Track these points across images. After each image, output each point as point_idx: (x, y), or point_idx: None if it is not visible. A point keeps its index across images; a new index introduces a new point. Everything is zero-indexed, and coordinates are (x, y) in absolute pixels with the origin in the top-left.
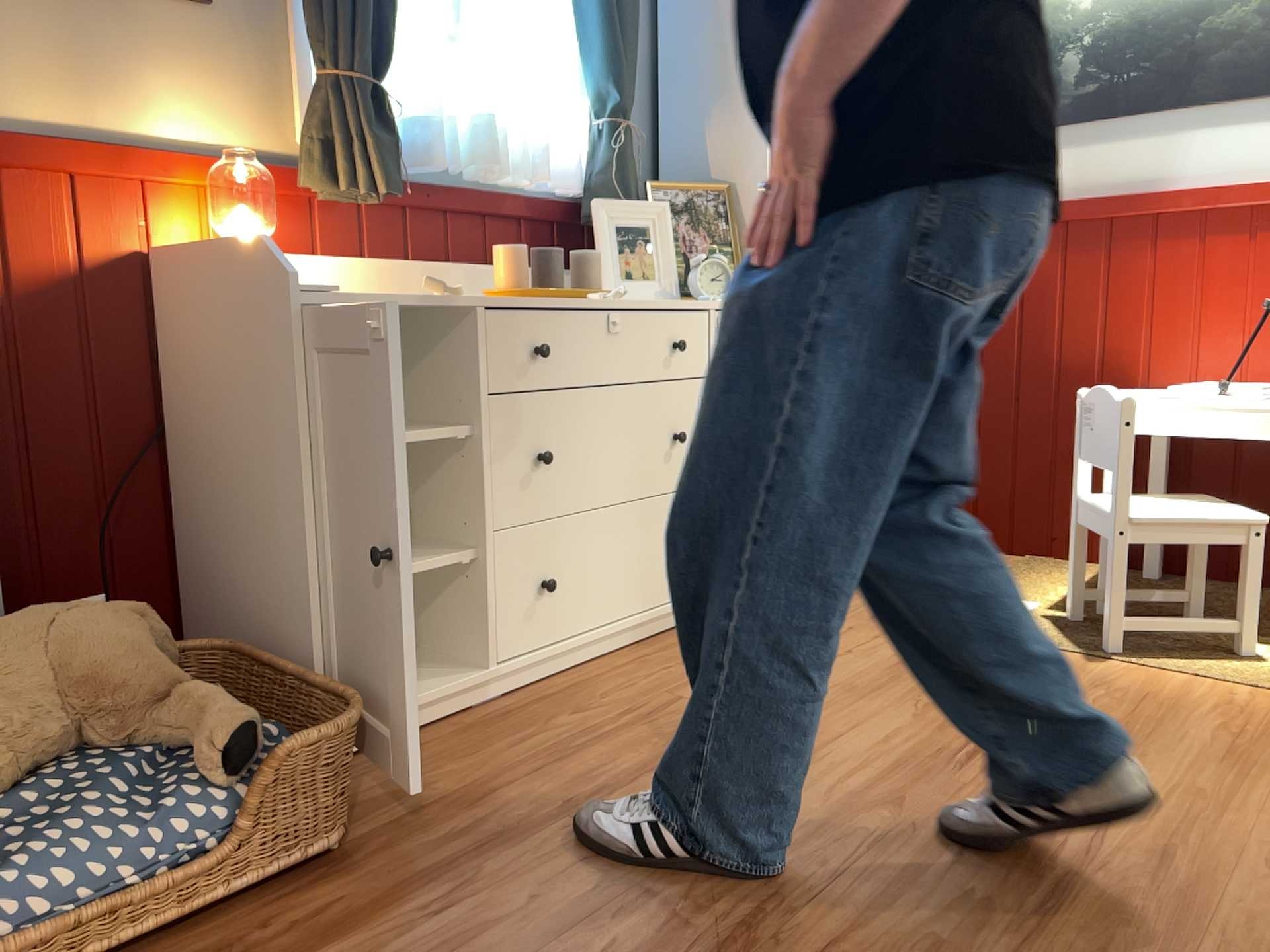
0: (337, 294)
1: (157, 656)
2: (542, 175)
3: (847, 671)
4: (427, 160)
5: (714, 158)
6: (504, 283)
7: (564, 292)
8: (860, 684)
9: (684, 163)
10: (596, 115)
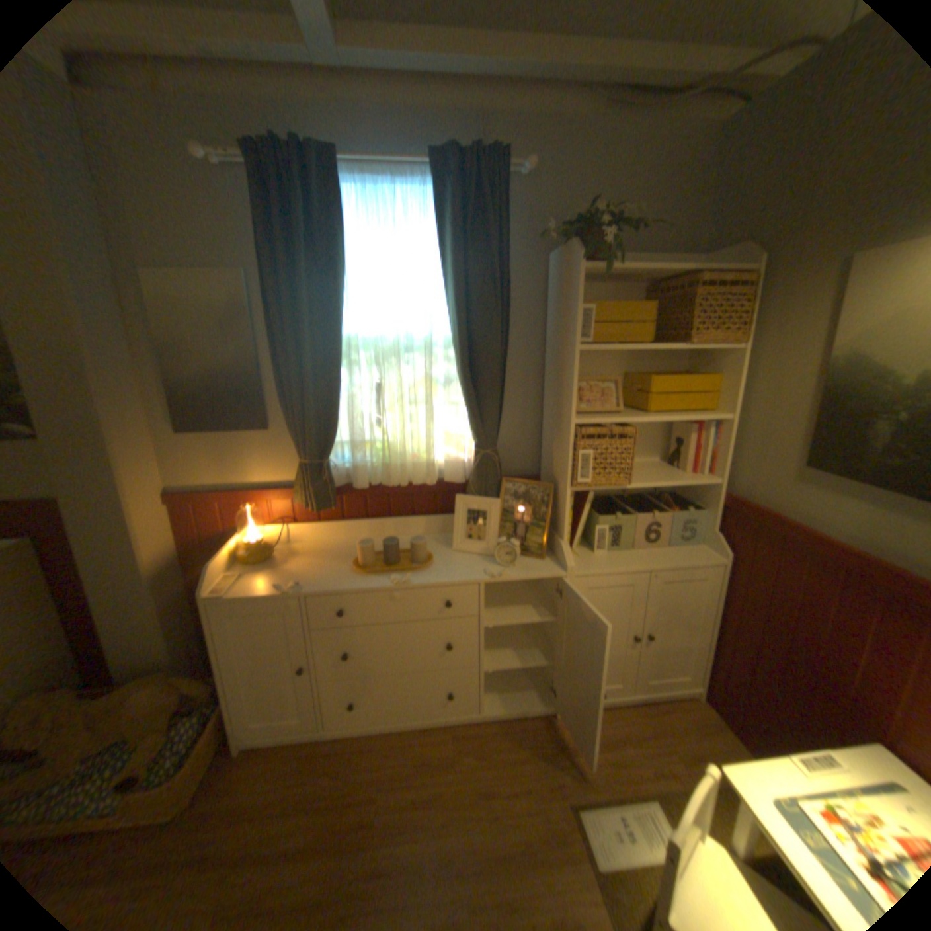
0: (236, 592)
1: (165, 712)
2: (428, 483)
3: (468, 844)
4: (356, 486)
5: (554, 463)
6: (360, 561)
7: (382, 572)
8: (456, 865)
9: (546, 458)
10: (474, 443)
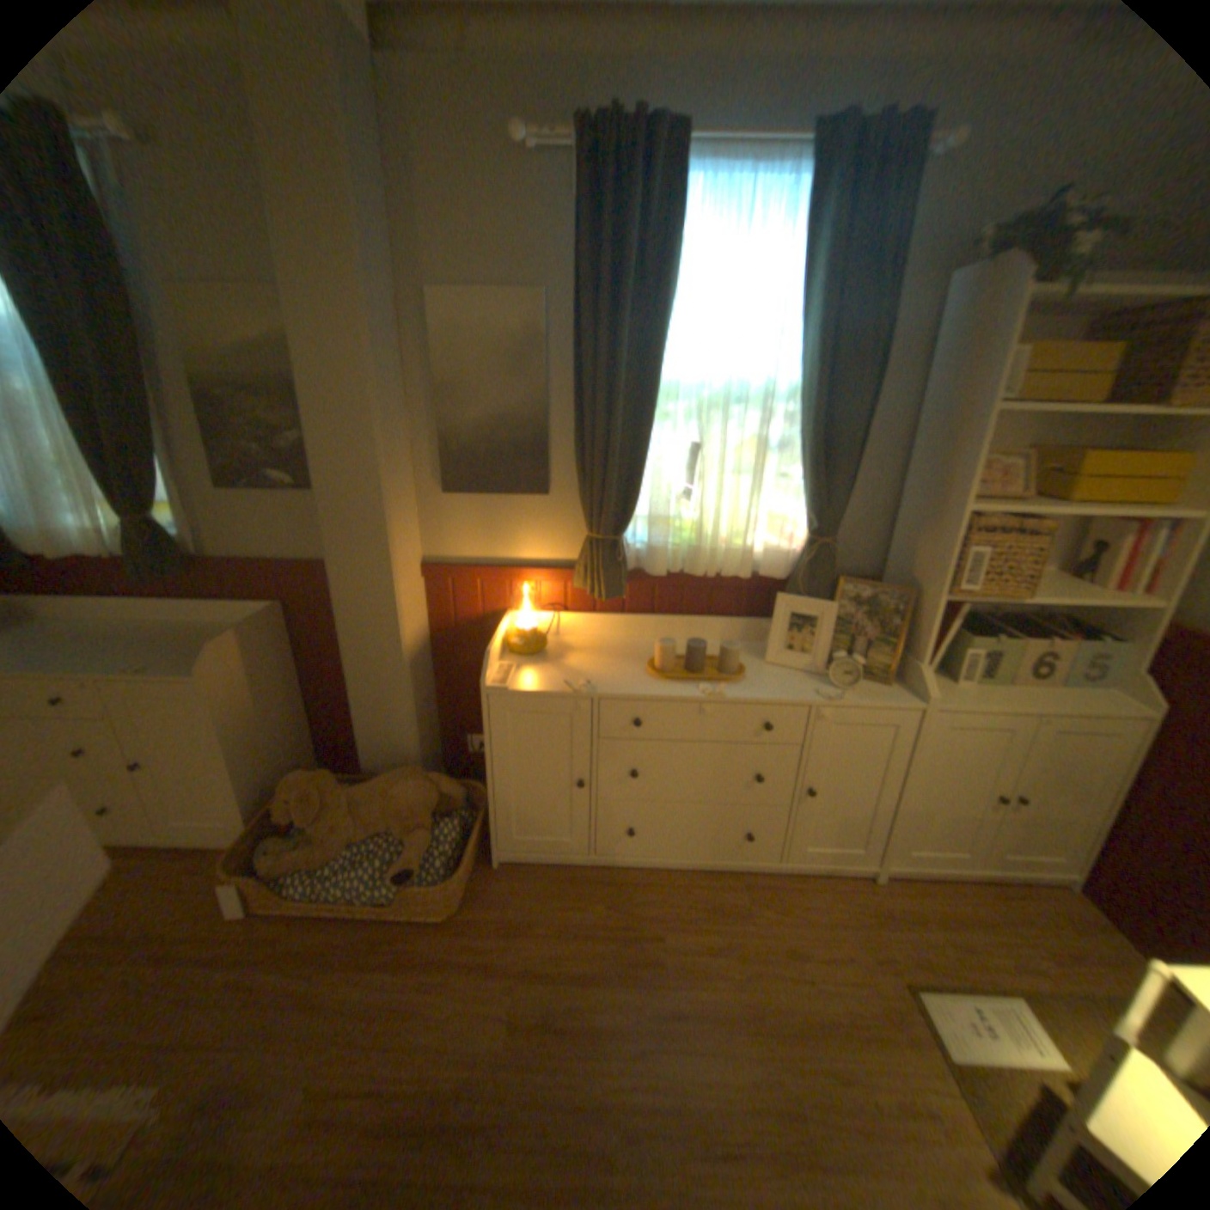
0: (520, 683)
1: (429, 808)
2: (741, 575)
3: (782, 1004)
4: (652, 572)
5: (917, 563)
6: (657, 663)
7: (687, 679)
8: (771, 1023)
9: (902, 555)
10: (807, 529)
